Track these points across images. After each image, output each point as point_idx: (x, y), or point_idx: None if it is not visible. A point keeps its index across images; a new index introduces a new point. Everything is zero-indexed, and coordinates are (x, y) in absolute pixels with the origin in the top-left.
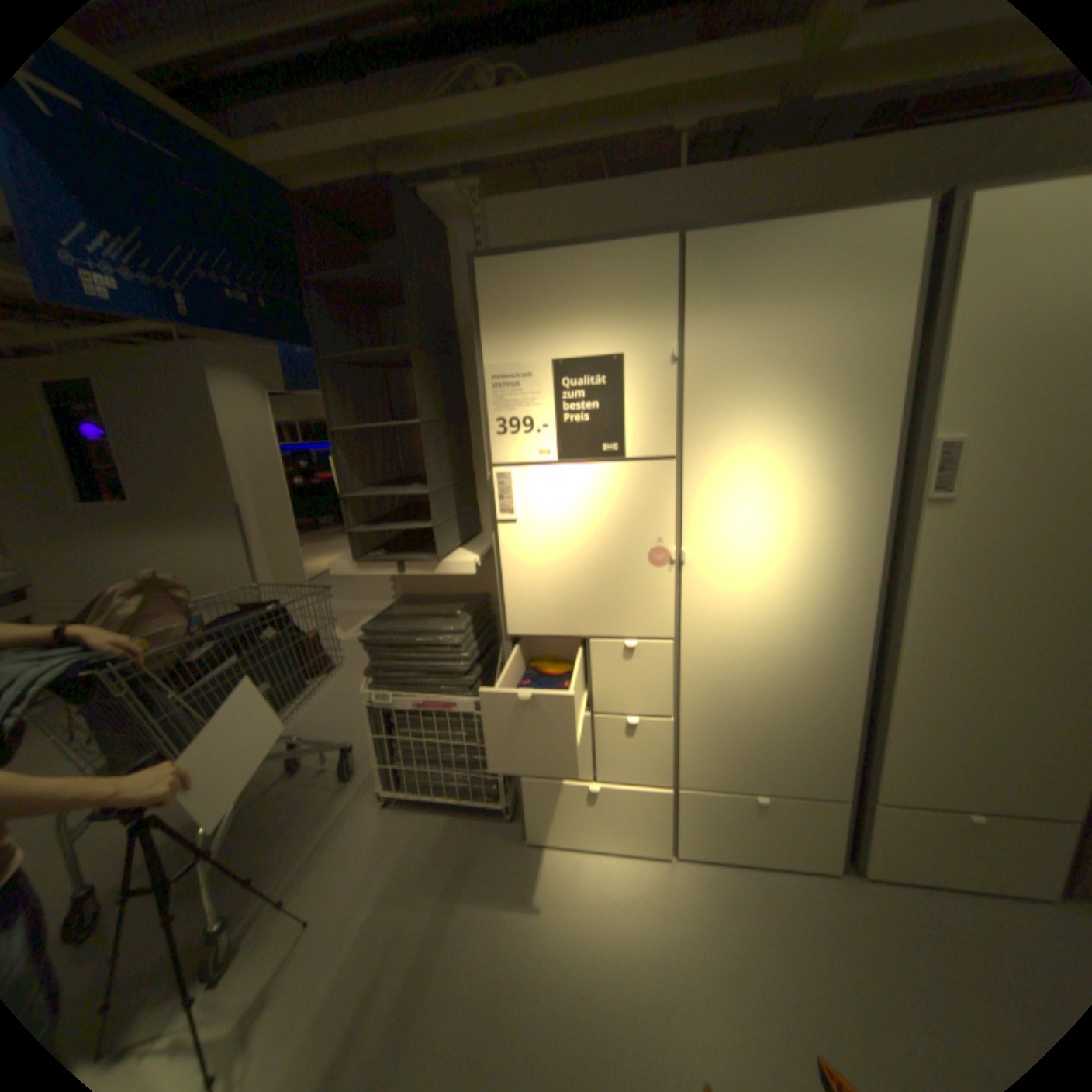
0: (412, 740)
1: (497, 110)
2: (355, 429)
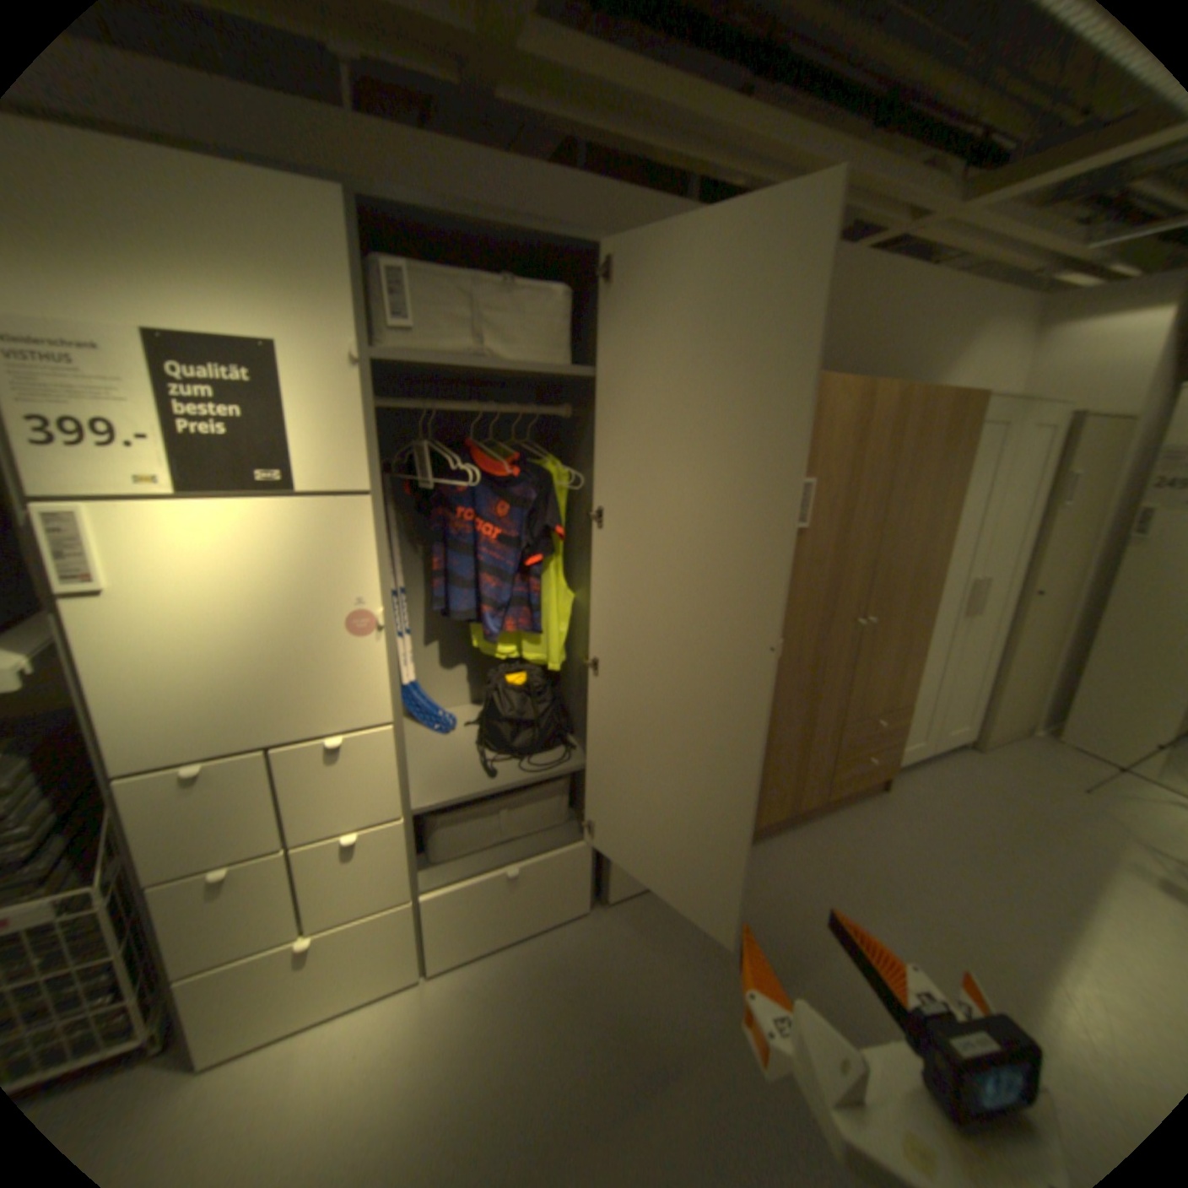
0: None
1: None
2: None
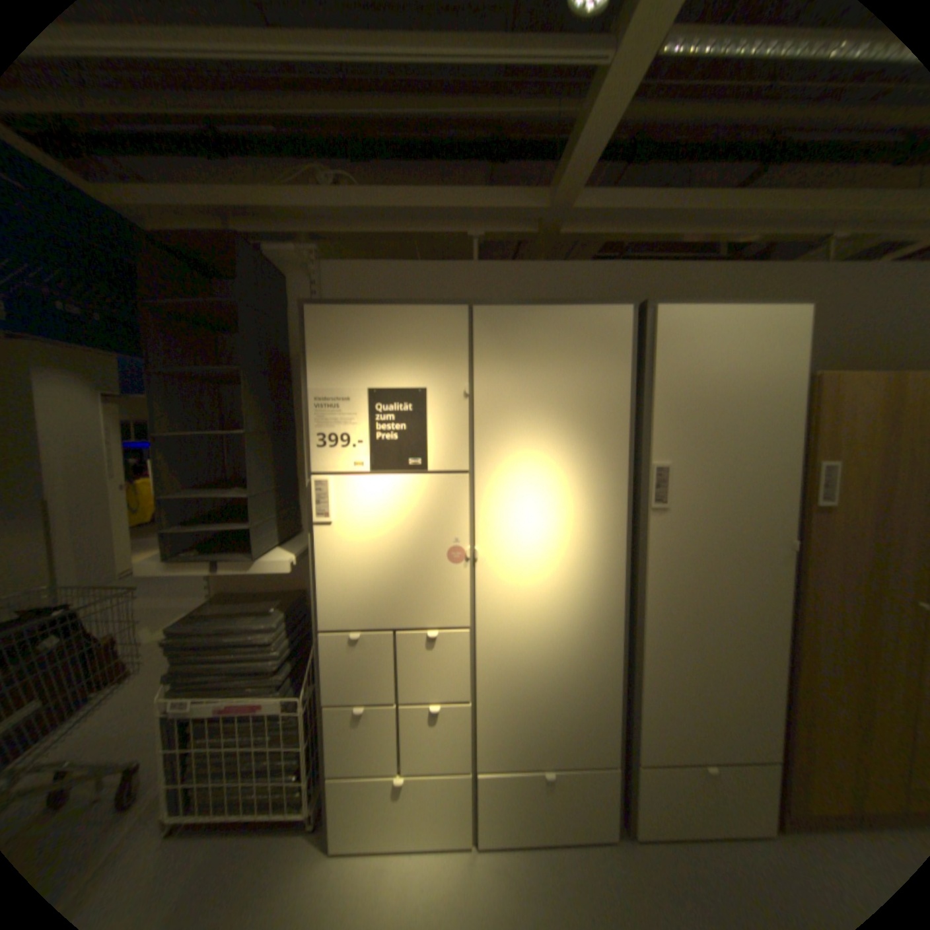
0: (210, 750)
1: (333, 200)
2: (180, 435)
